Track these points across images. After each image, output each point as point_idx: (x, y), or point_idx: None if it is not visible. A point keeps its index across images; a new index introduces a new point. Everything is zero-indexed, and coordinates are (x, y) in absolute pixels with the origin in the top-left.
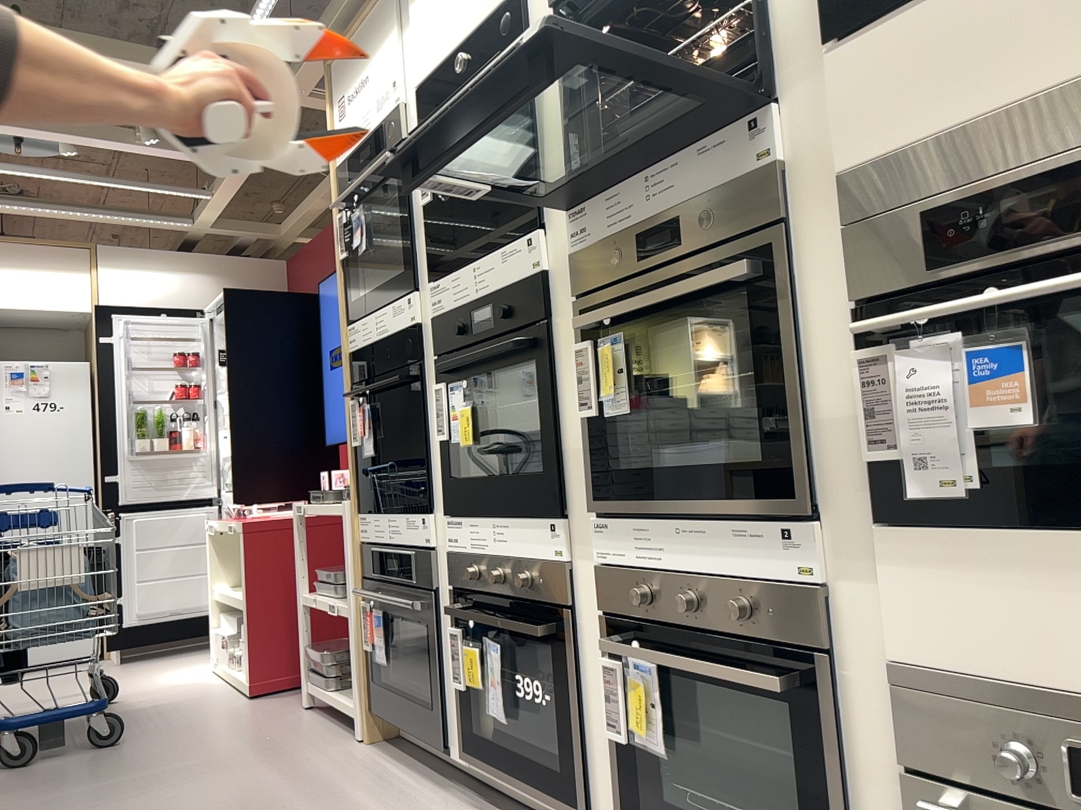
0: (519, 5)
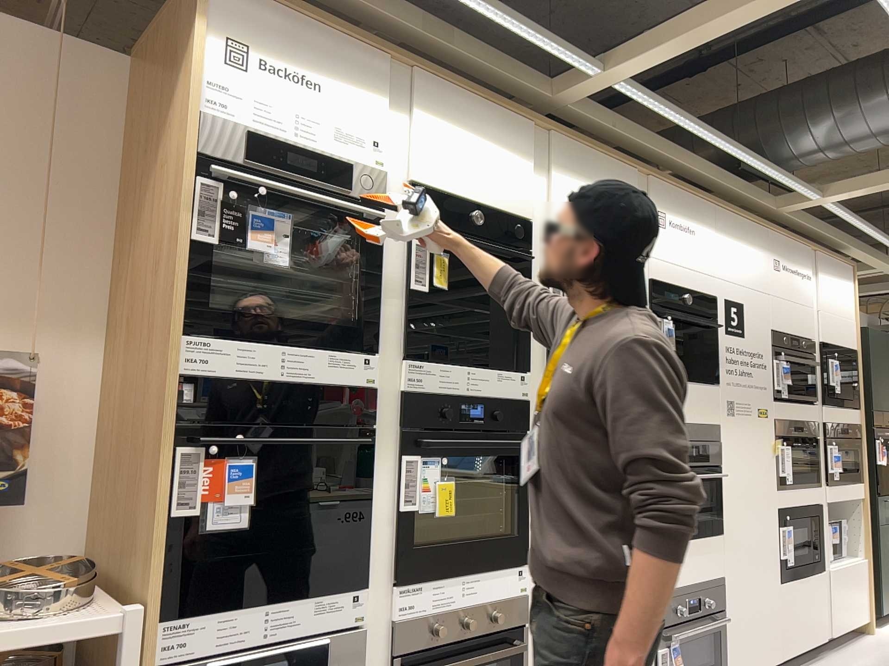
0: (525, 232)
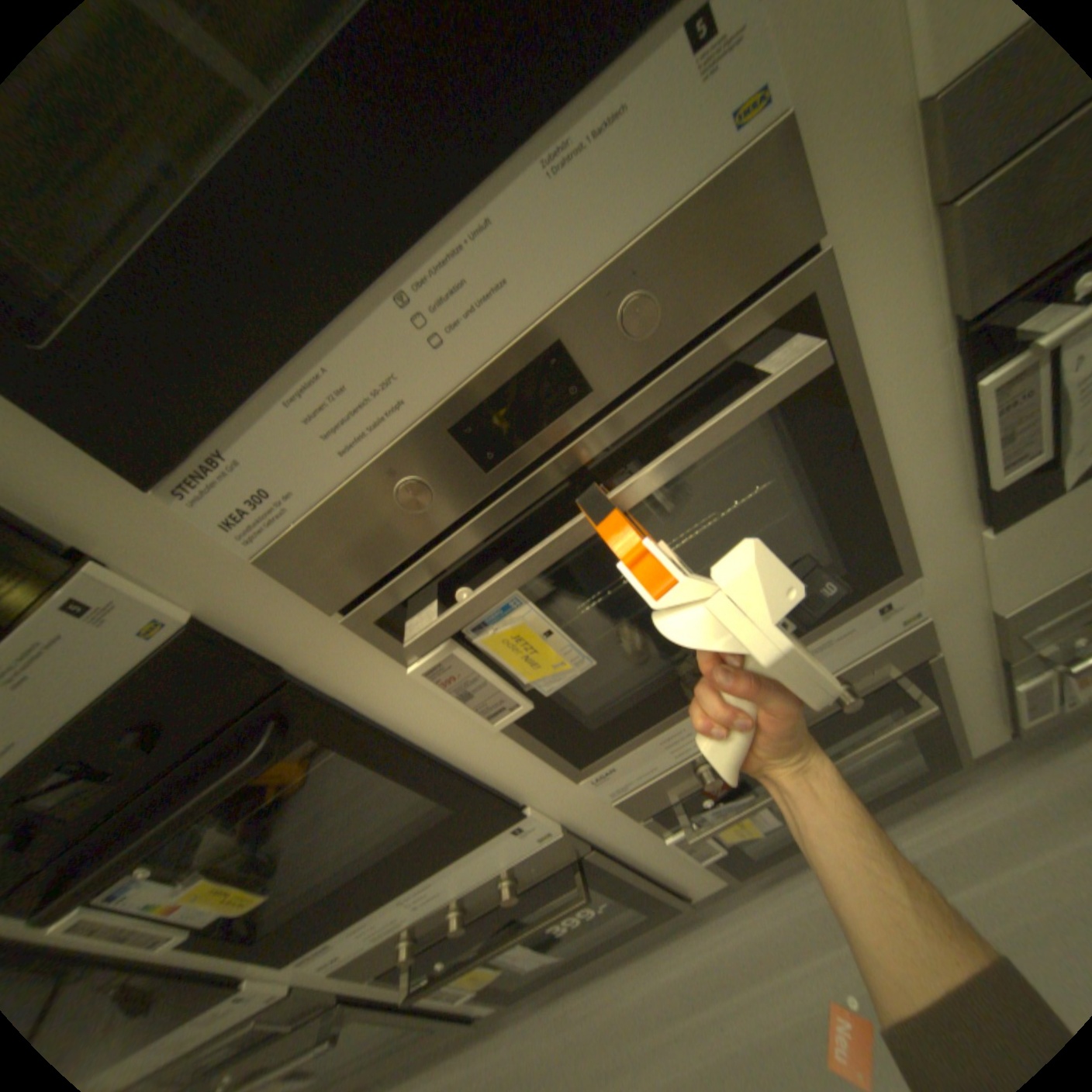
0: None
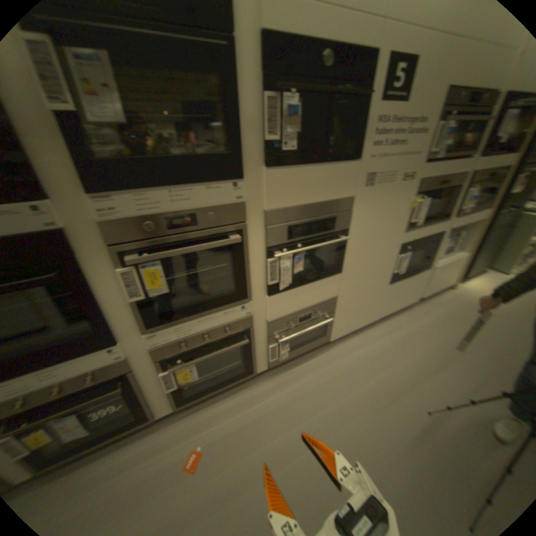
0: None
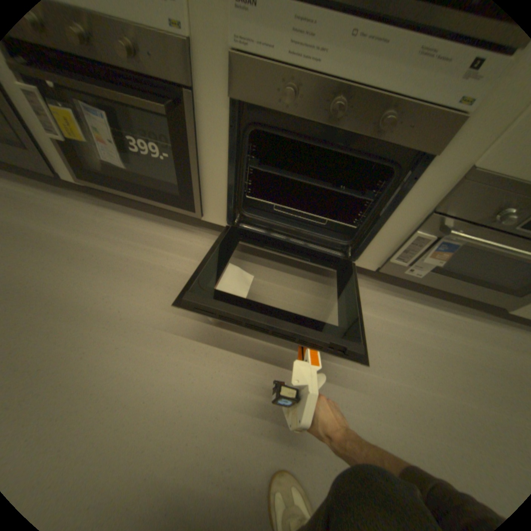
0: None
